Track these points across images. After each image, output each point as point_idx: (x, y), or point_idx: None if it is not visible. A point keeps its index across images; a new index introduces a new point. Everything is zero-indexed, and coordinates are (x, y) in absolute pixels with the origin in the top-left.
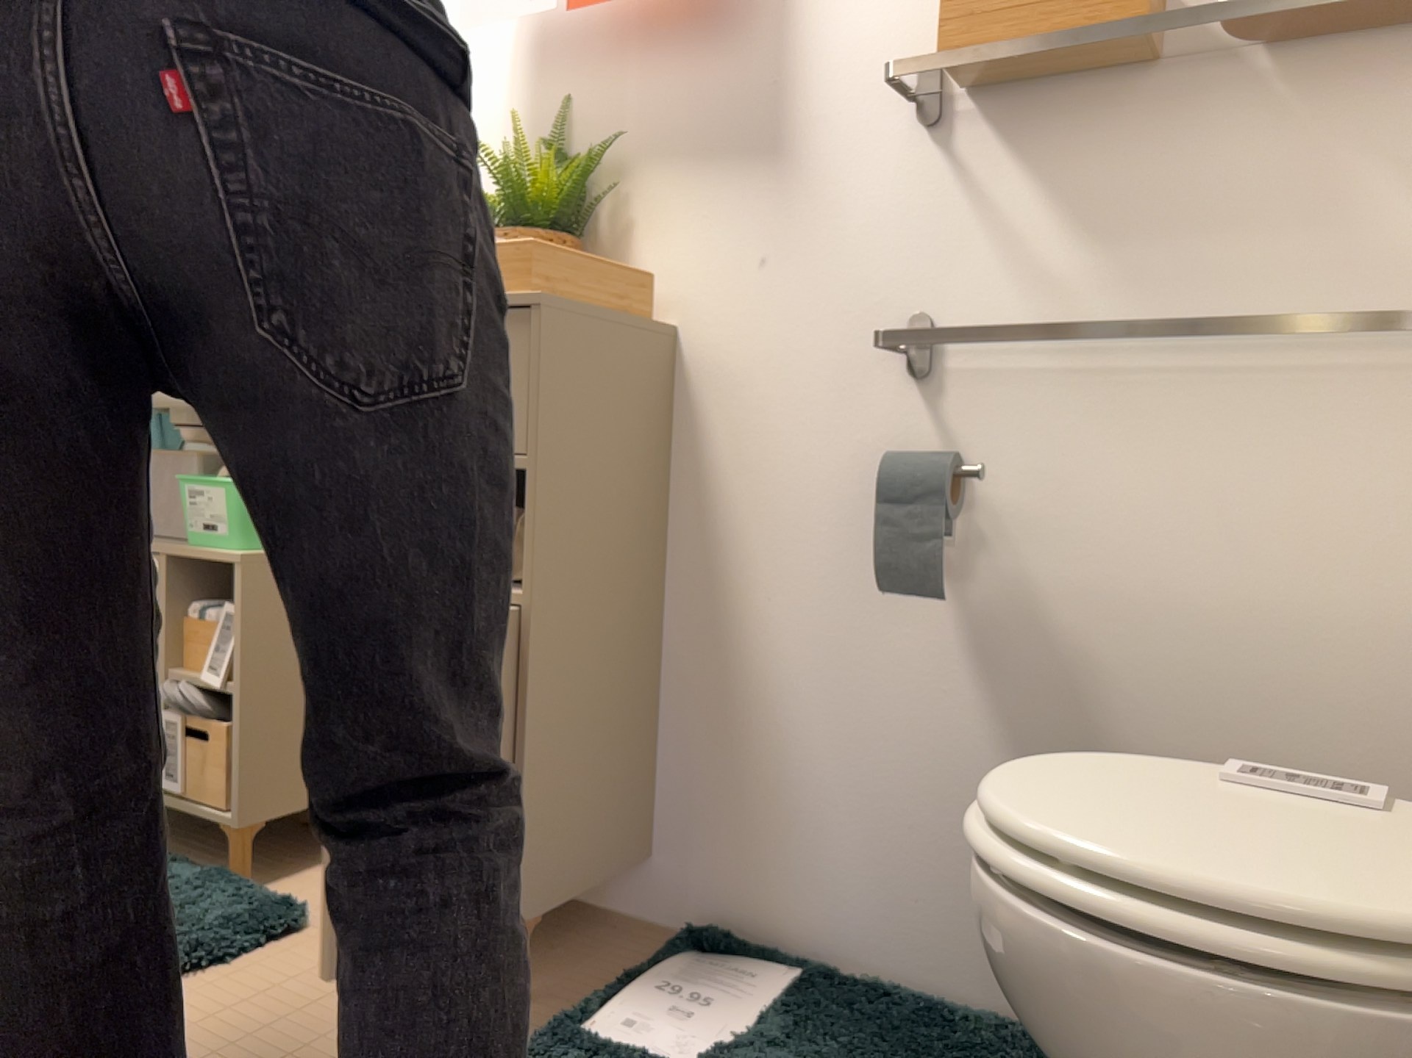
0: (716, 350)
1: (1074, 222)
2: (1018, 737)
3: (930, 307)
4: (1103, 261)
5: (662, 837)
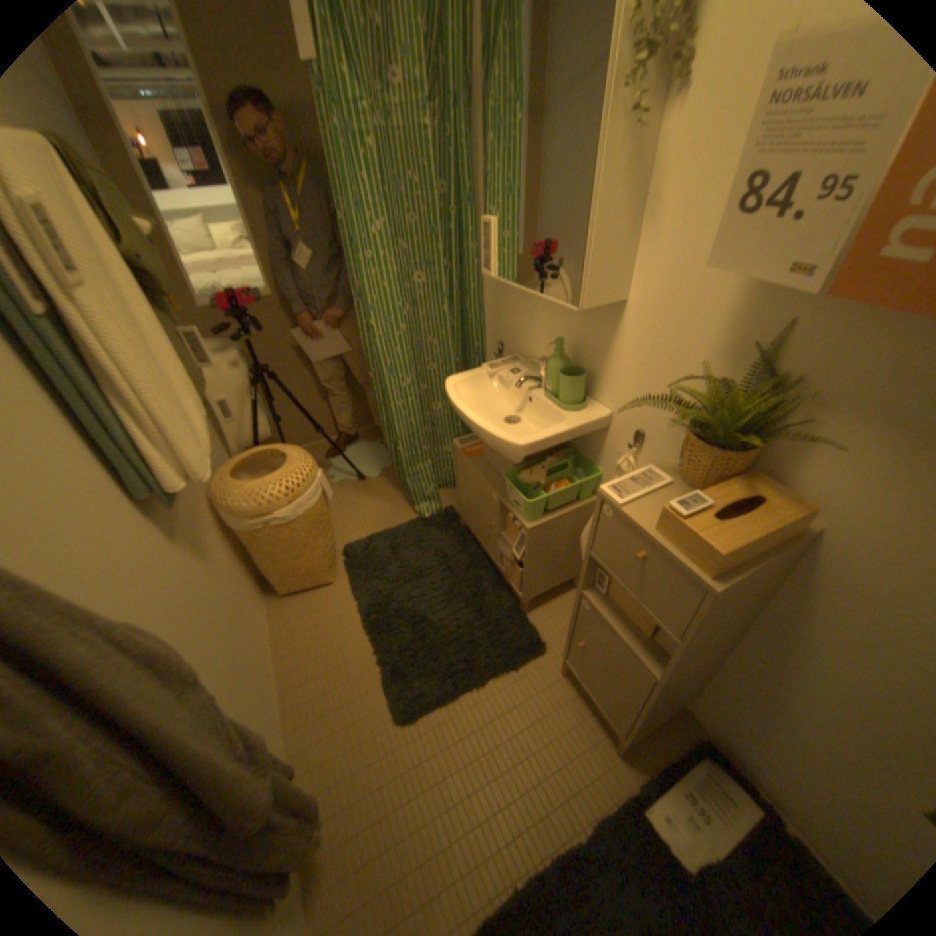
0: (857, 563)
1: None
2: None
3: None
4: None
5: (710, 699)
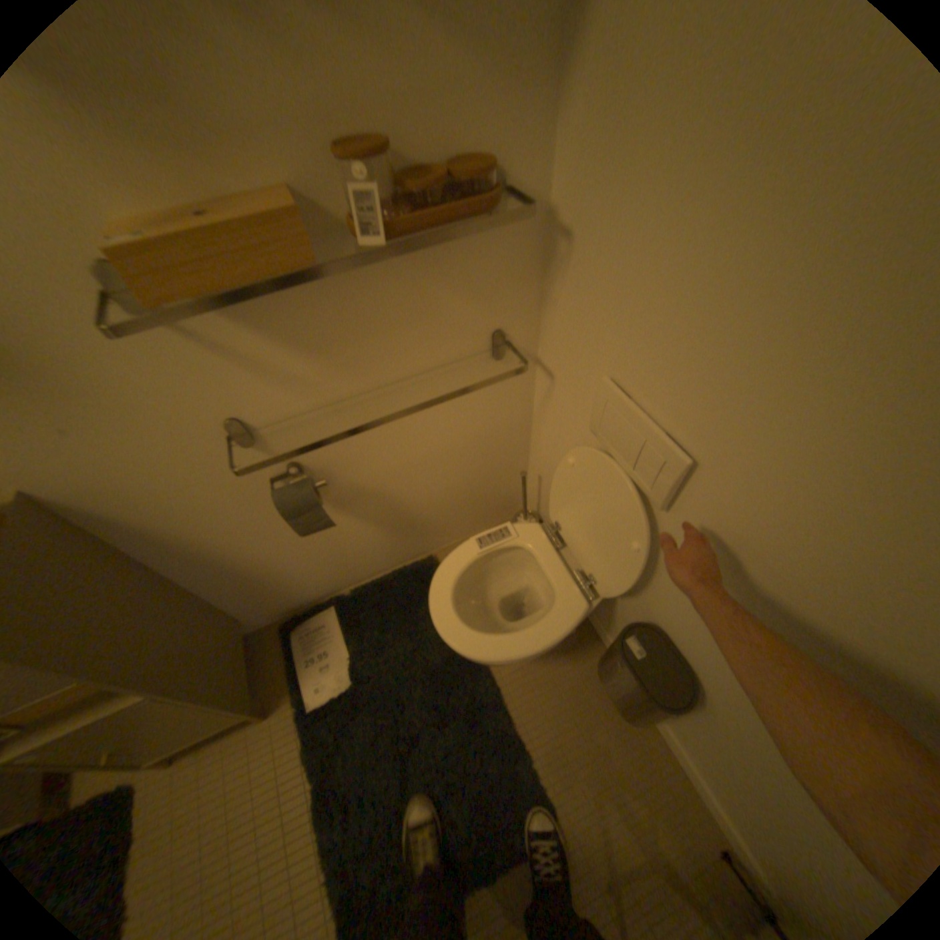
0: (78, 486)
1: (297, 346)
2: (369, 519)
3: (231, 413)
4: (324, 361)
5: (240, 616)
